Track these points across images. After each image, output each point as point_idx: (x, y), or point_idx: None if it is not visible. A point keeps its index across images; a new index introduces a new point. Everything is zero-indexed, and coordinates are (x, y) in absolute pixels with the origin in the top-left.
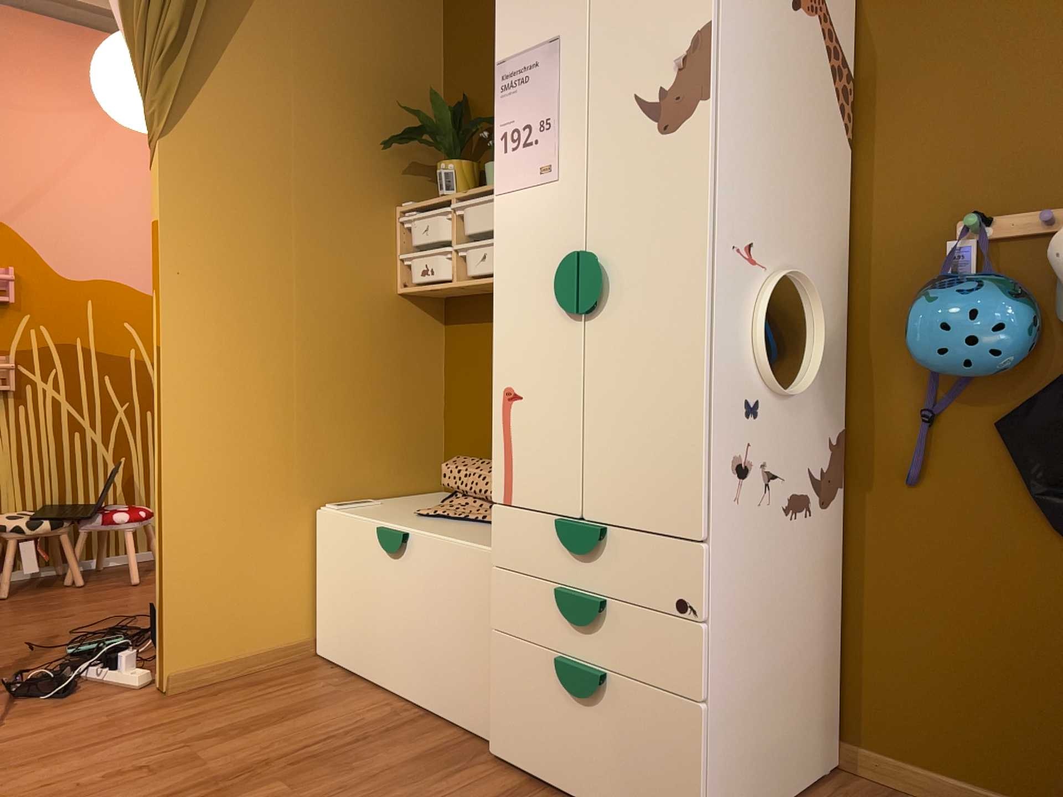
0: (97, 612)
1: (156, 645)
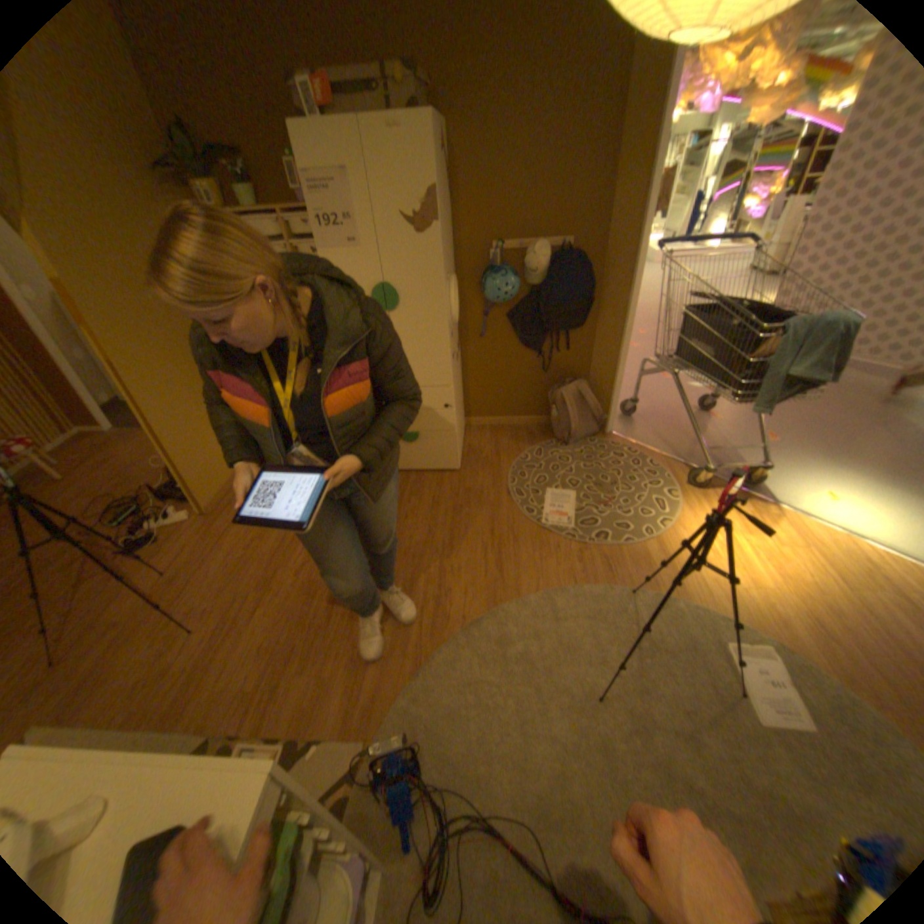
0: (74, 503)
1: (189, 500)
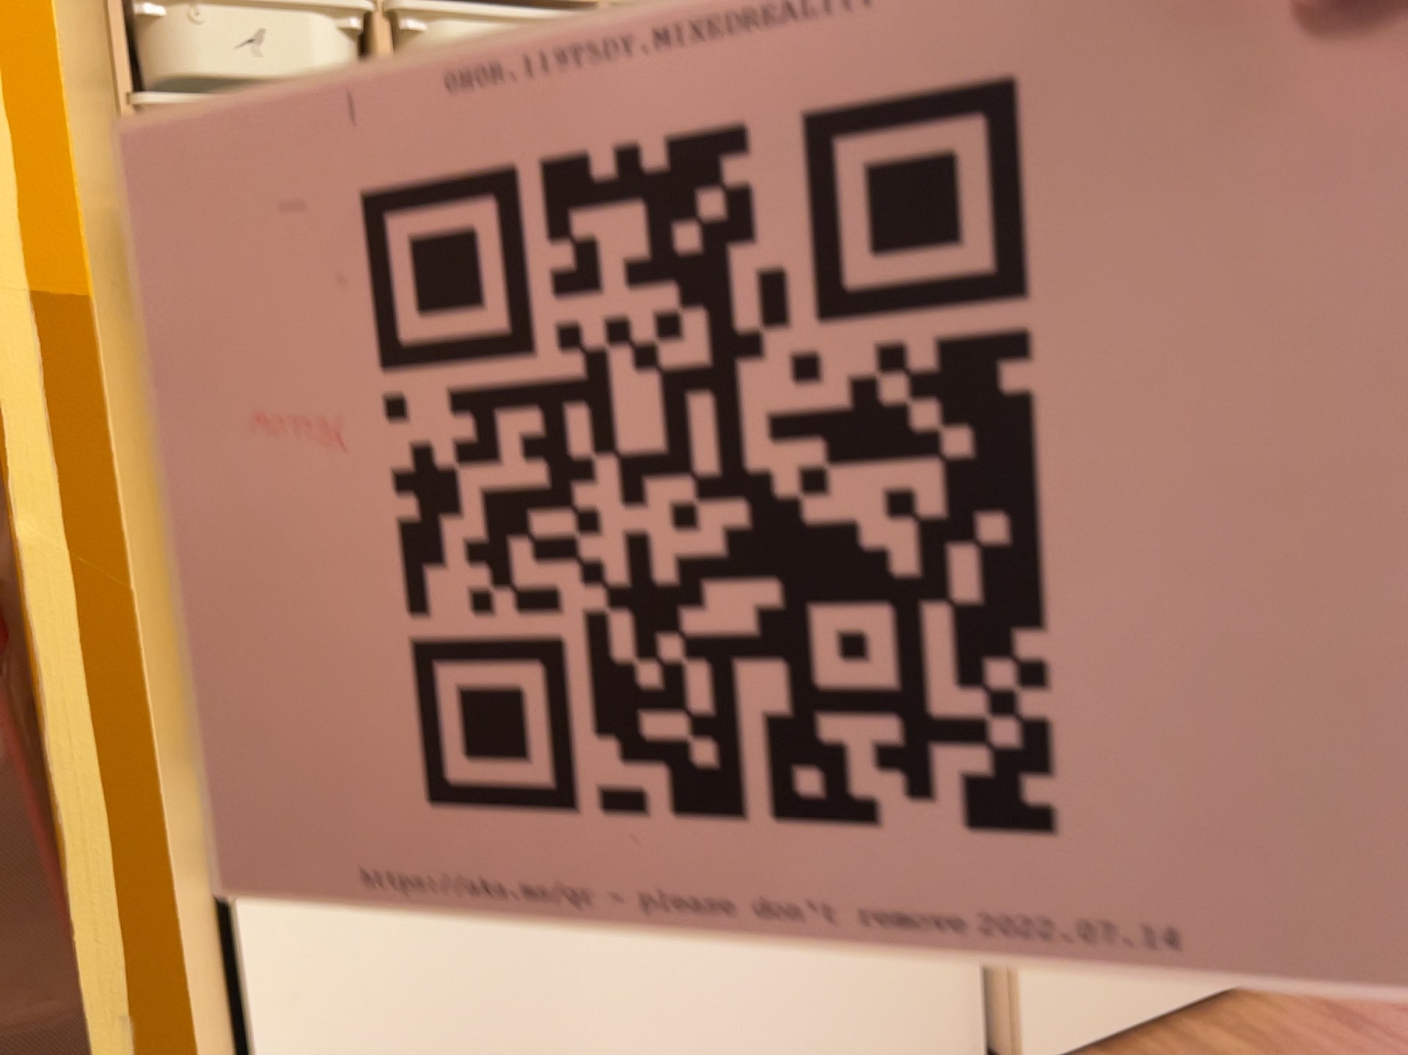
0: None
1: None
